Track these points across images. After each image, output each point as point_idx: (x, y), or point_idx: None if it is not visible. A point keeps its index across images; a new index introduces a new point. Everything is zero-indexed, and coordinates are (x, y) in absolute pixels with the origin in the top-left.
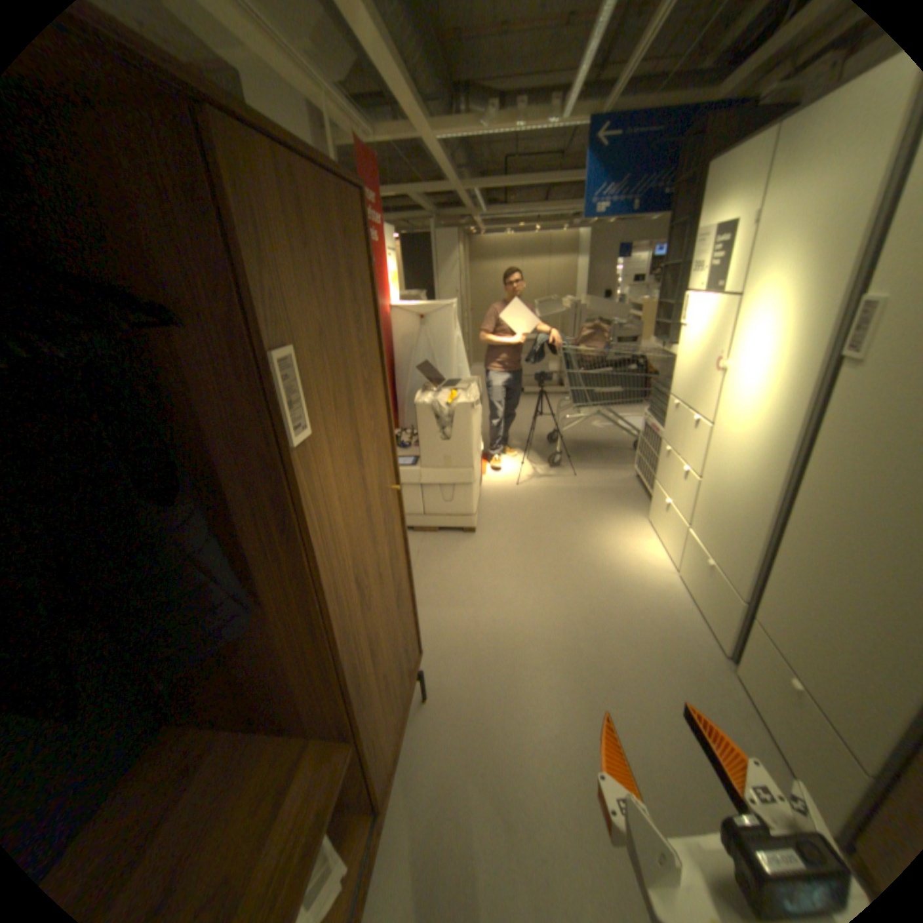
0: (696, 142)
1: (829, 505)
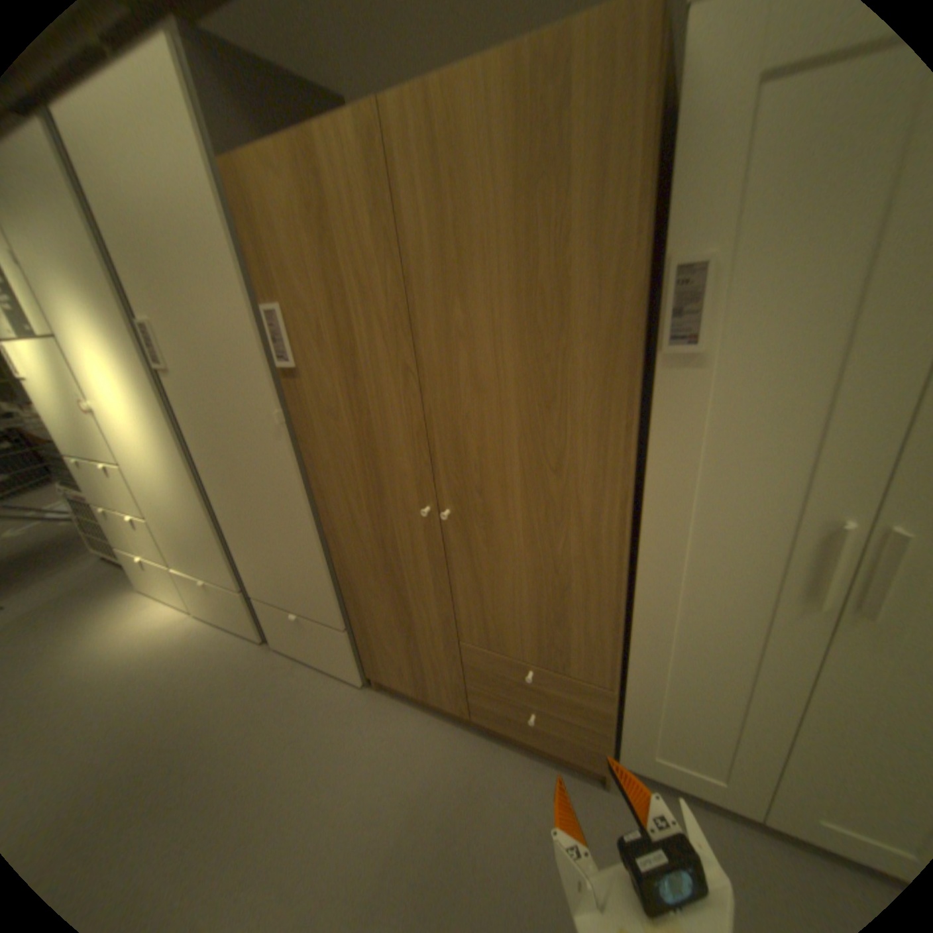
0: None
1: (220, 482)
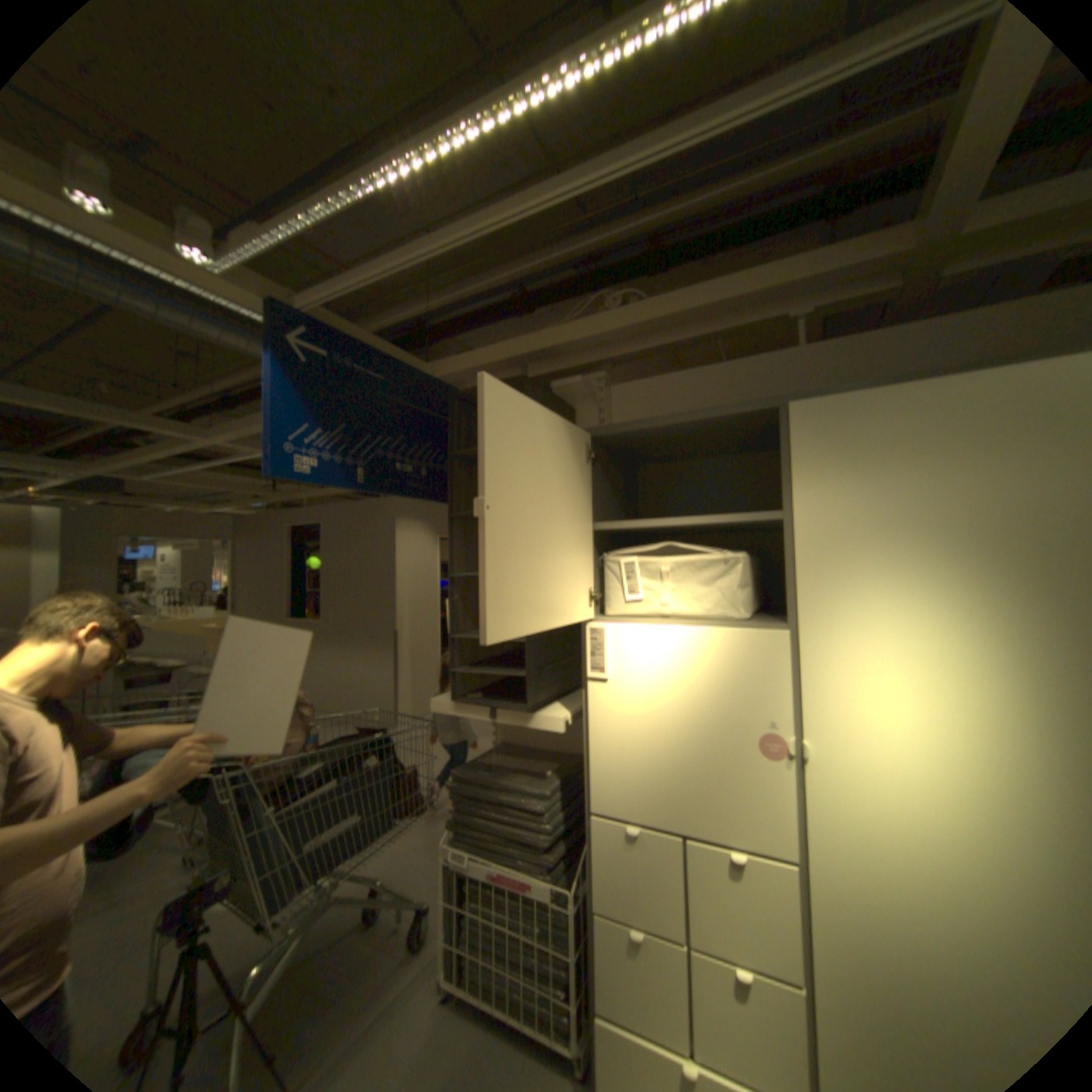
0: (463, 410)
1: None
